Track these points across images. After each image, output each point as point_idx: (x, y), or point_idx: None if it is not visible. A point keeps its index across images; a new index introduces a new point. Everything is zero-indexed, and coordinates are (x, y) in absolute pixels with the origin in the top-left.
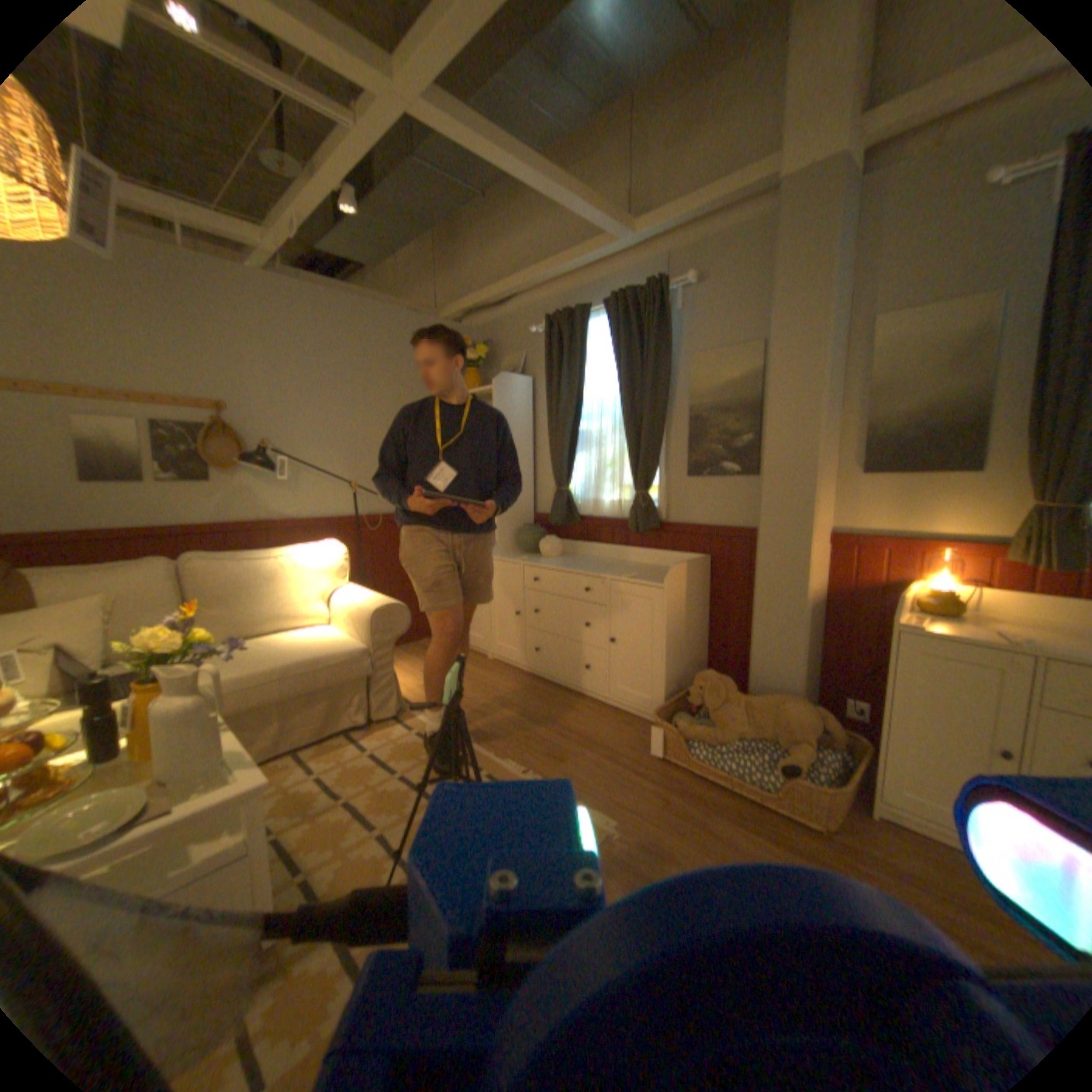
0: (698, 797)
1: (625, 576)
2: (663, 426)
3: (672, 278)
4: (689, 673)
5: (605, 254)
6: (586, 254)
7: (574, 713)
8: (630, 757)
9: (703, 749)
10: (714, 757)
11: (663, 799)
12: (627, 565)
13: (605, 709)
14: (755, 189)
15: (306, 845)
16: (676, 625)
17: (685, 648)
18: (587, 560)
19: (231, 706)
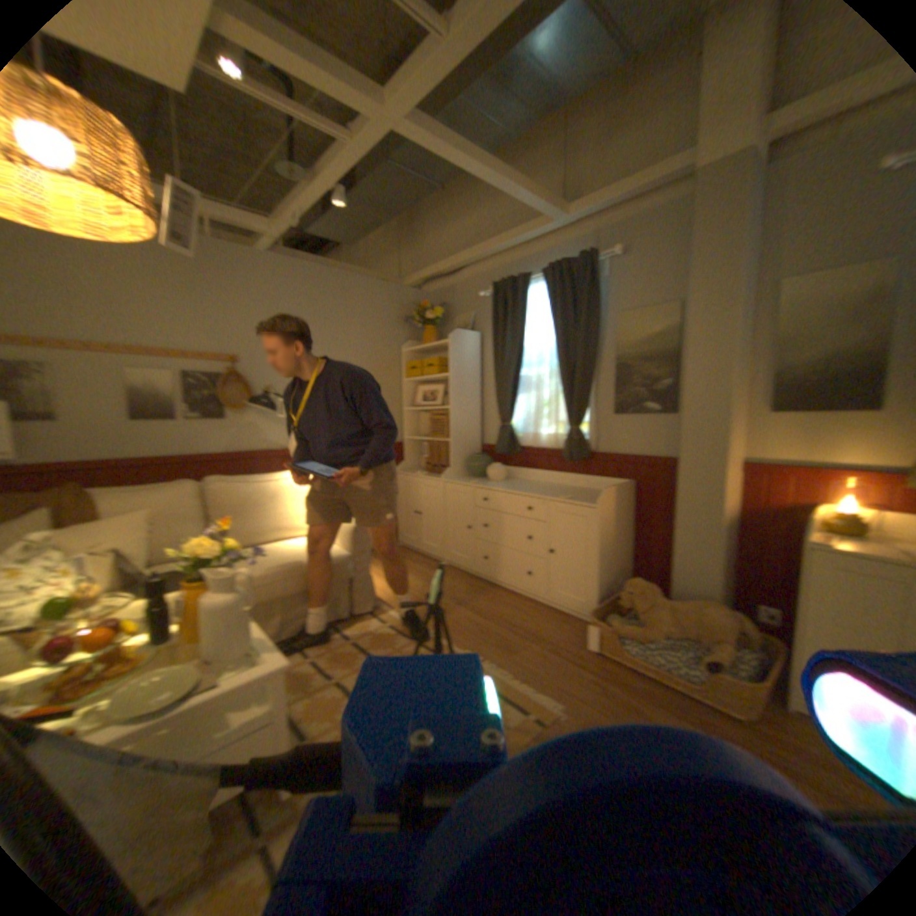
0: (633, 687)
1: (563, 497)
2: (594, 372)
3: (601, 250)
4: (618, 580)
5: (543, 232)
6: (527, 232)
7: (520, 612)
8: (571, 651)
9: (635, 645)
10: (645, 653)
11: (602, 687)
12: (563, 488)
13: (546, 609)
14: (672, 177)
15: (310, 716)
16: (608, 539)
17: (615, 559)
18: (528, 483)
19: (248, 600)
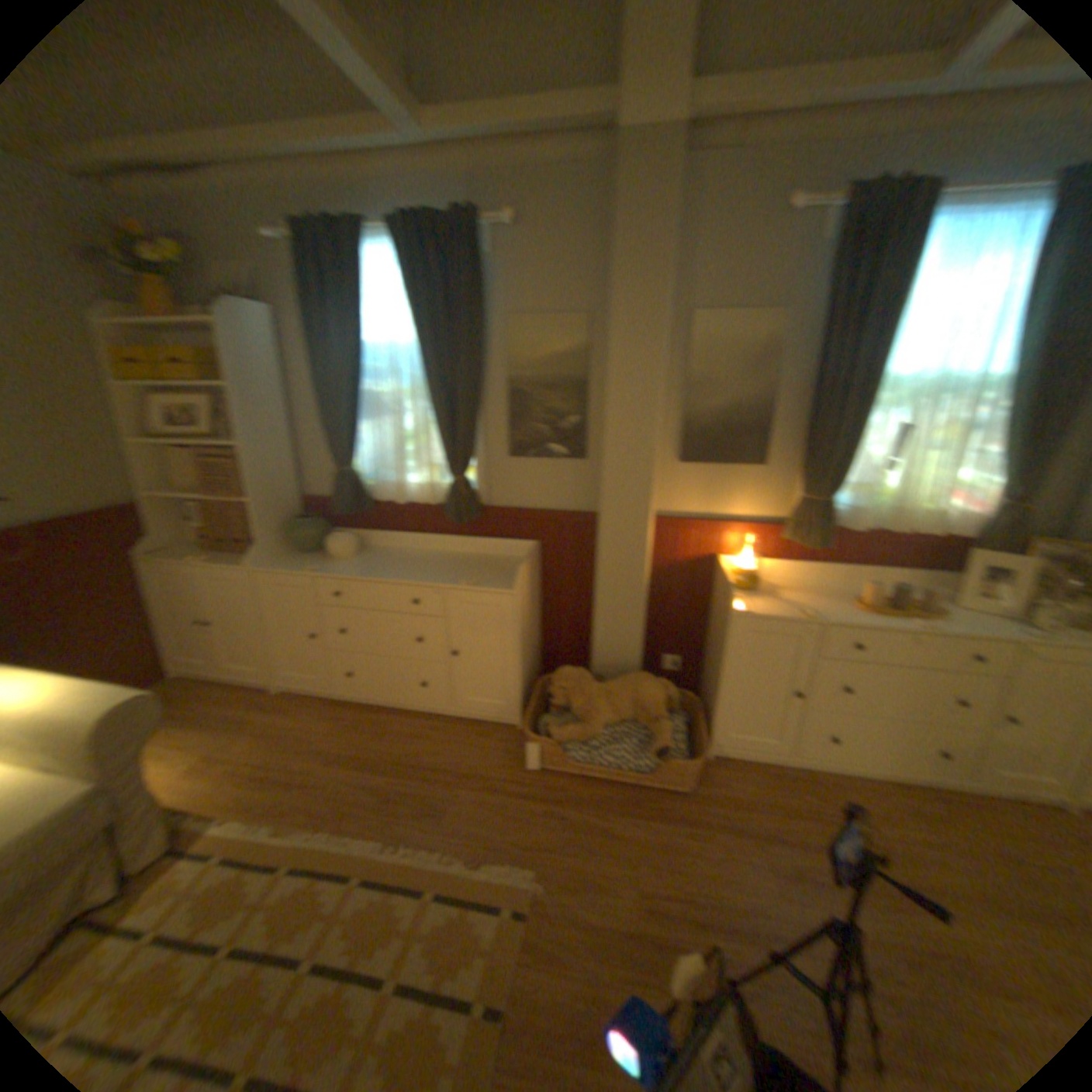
0: (583, 799)
1: (463, 584)
2: (477, 400)
3: (478, 213)
4: (529, 663)
5: (371, 145)
6: (342, 137)
7: (418, 742)
8: (503, 778)
9: (574, 748)
10: (587, 754)
11: (556, 816)
12: (446, 559)
13: (449, 724)
14: (573, 127)
15: None
16: (522, 625)
17: (527, 642)
18: (392, 556)
19: None
